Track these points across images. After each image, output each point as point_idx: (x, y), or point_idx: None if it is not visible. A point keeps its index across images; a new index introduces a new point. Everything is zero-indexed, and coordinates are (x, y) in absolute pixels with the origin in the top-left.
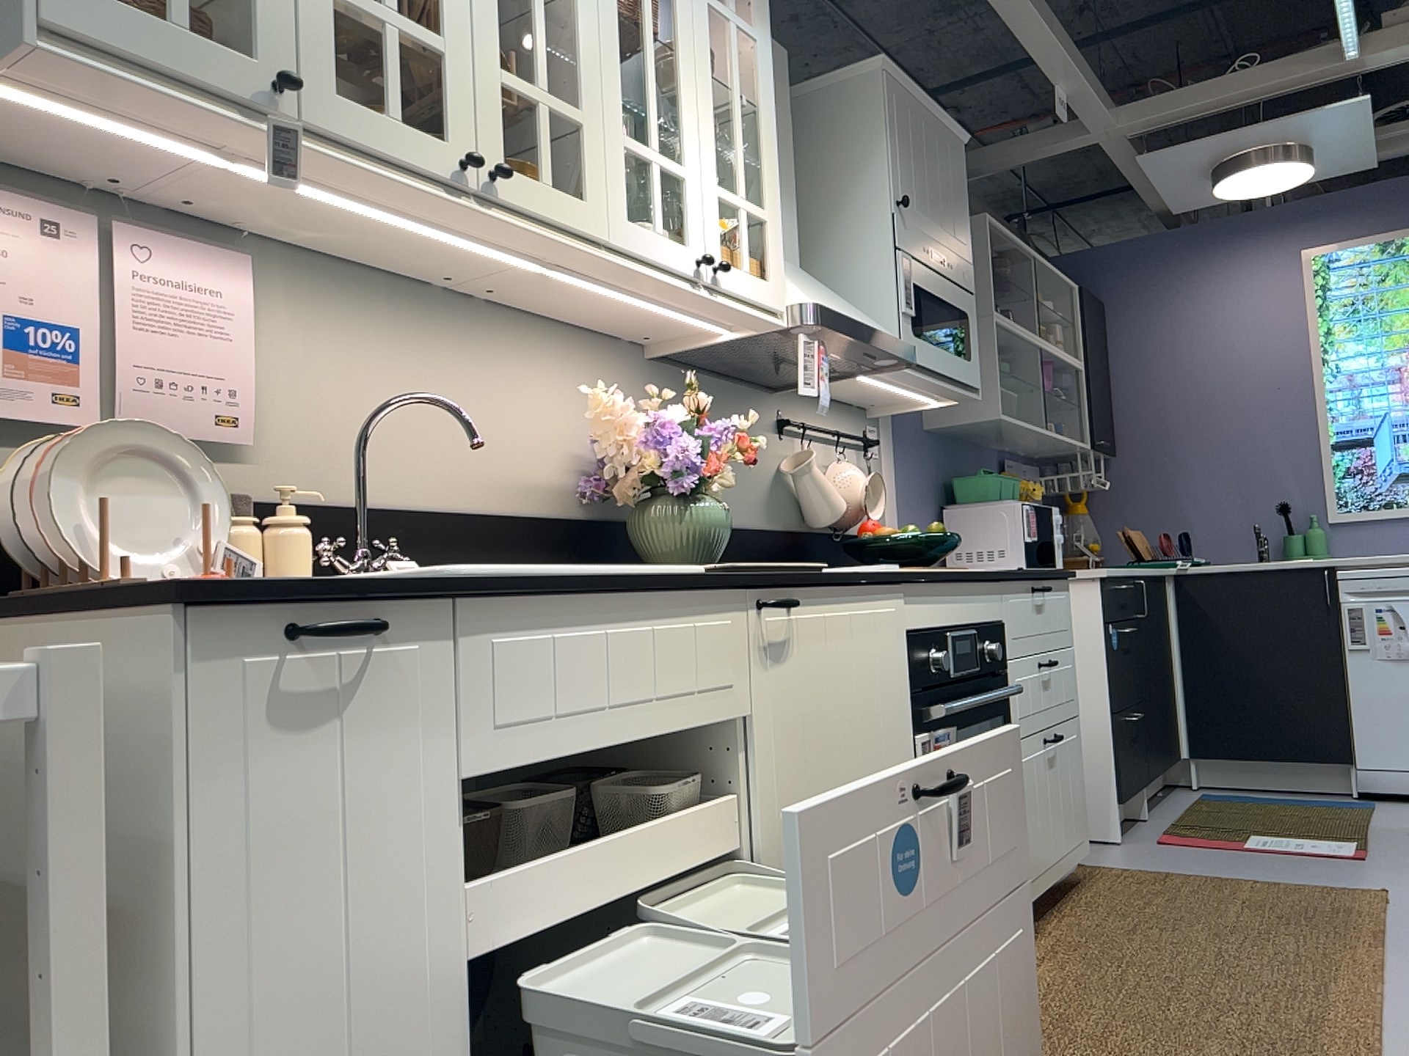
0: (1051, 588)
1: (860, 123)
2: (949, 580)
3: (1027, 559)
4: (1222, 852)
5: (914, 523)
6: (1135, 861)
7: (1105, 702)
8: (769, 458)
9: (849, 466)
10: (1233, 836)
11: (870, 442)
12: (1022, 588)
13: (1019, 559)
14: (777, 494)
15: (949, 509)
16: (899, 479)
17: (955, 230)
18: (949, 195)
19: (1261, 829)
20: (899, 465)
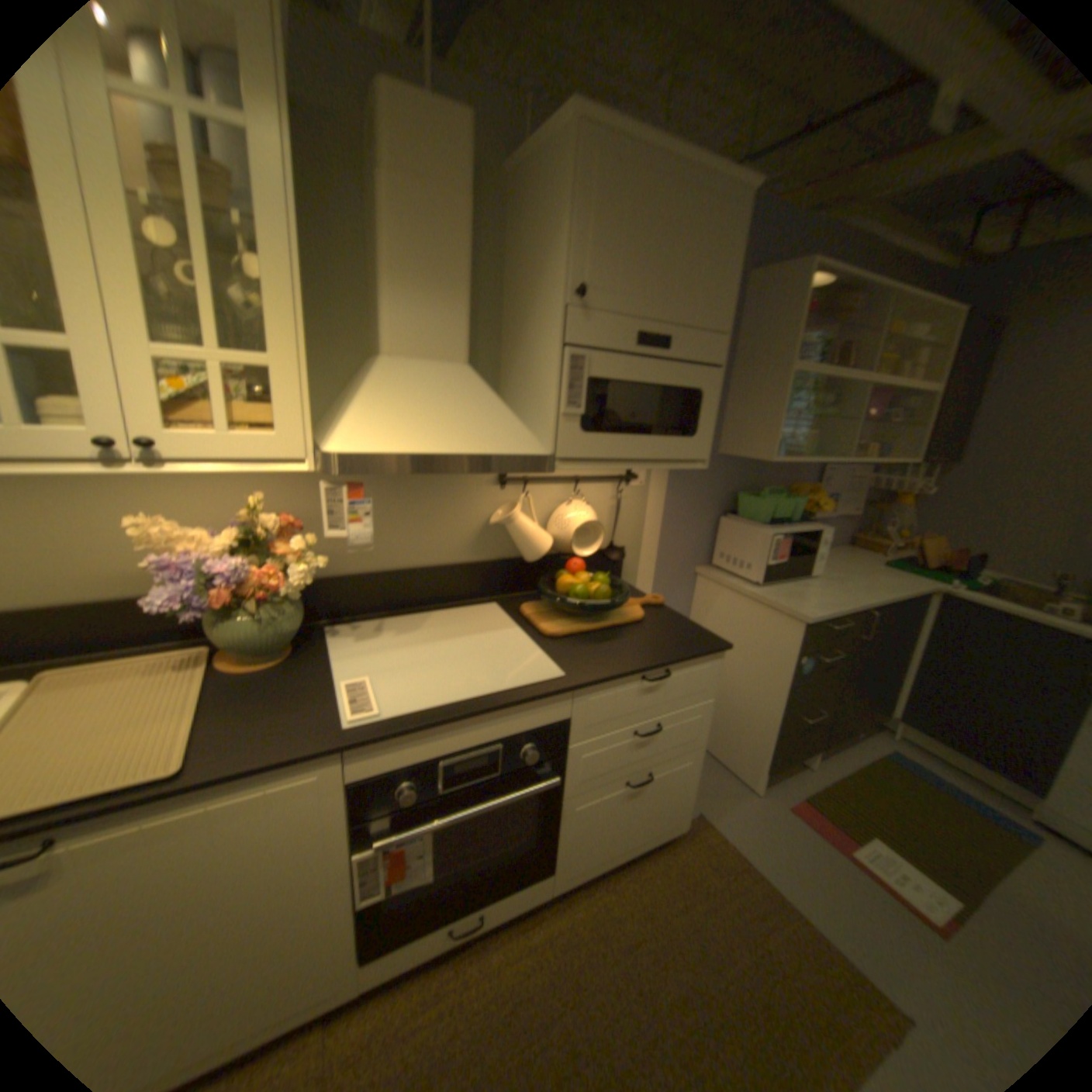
0: (667, 676)
1: (558, 187)
2: (440, 725)
3: (767, 576)
4: (825, 856)
5: (679, 529)
6: (745, 832)
7: (781, 709)
8: (479, 507)
9: (572, 508)
10: (856, 836)
11: (621, 478)
12: (616, 683)
13: (761, 574)
14: (487, 533)
15: (729, 514)
16: (666, 499)
17: (701, 299)
18: (698, 258)
19: (893, 837)
20: (668, 488)
